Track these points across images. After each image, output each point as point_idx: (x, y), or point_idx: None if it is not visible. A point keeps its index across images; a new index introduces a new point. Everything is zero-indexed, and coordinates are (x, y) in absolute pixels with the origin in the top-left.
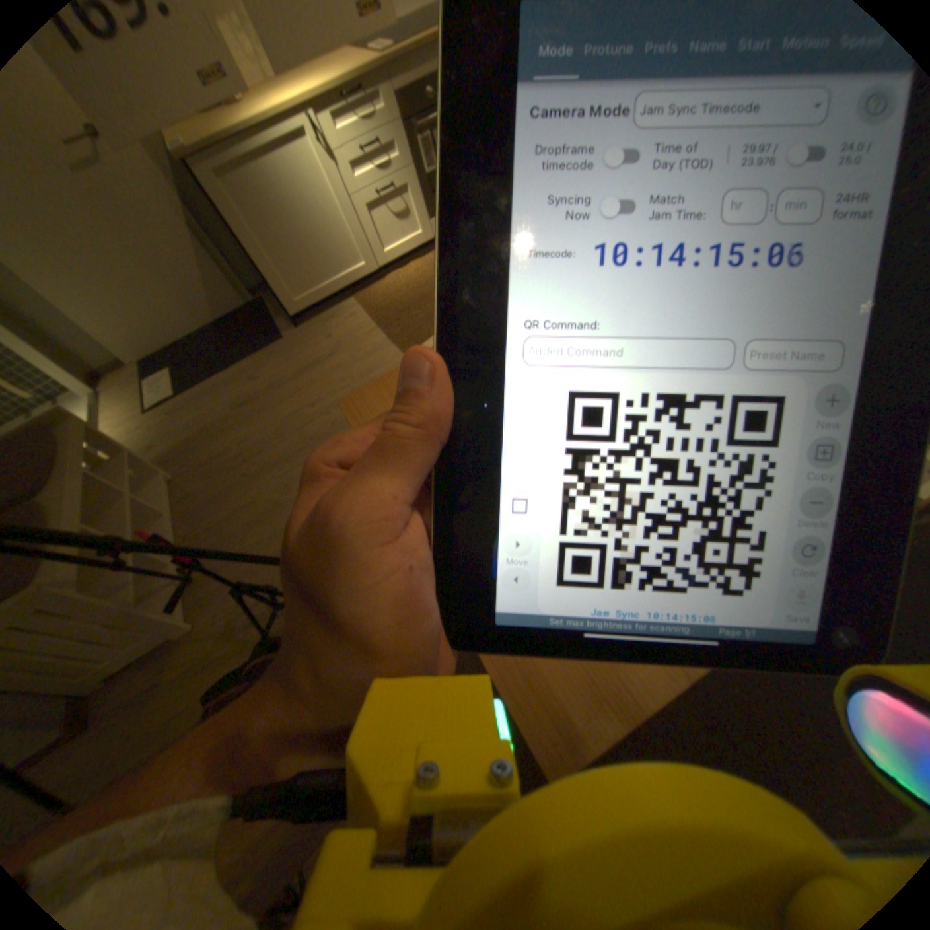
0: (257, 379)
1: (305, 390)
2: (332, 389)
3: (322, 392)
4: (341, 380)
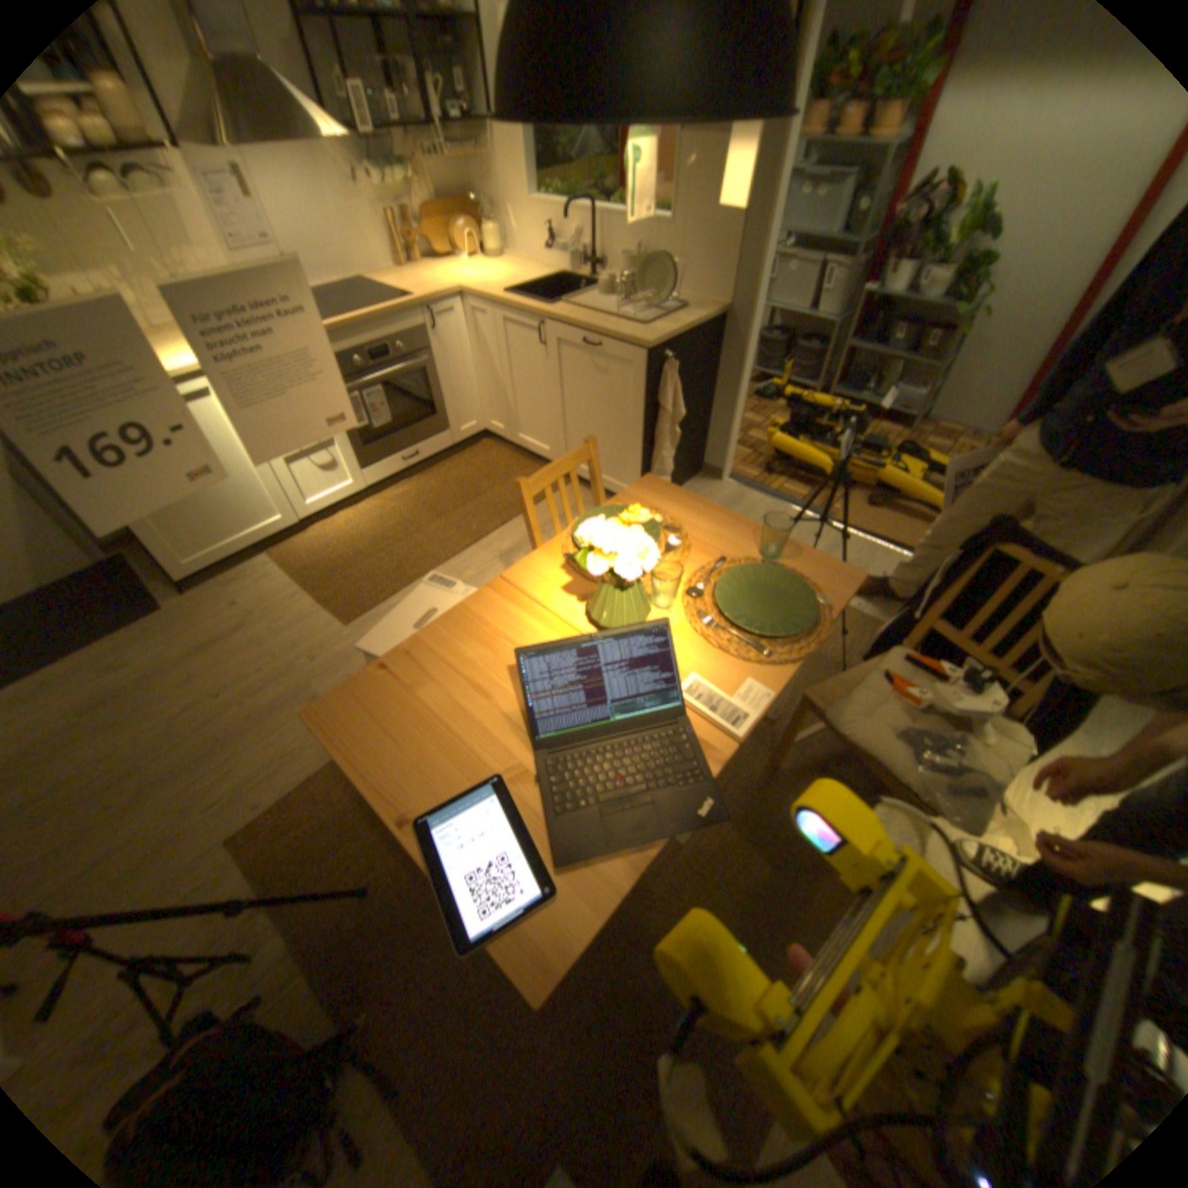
0: (125, 672)
1: (205, 680)
2: (246, 675)
3: (232, 680)
4: (259, 662)
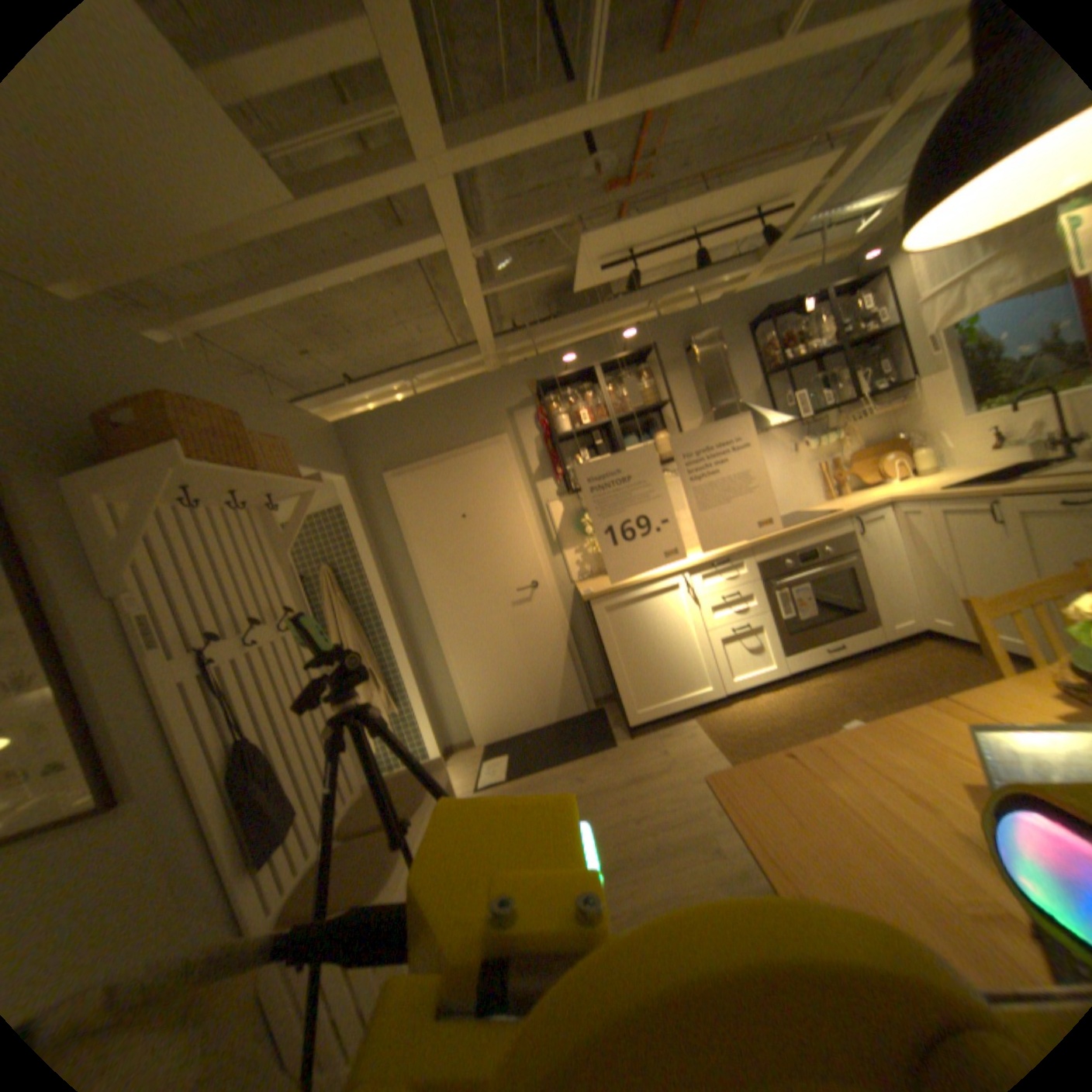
0: (582, 782)
1: (629, 804)
2: (659, 810)
3: (648, 810)
4: (671, 802)
